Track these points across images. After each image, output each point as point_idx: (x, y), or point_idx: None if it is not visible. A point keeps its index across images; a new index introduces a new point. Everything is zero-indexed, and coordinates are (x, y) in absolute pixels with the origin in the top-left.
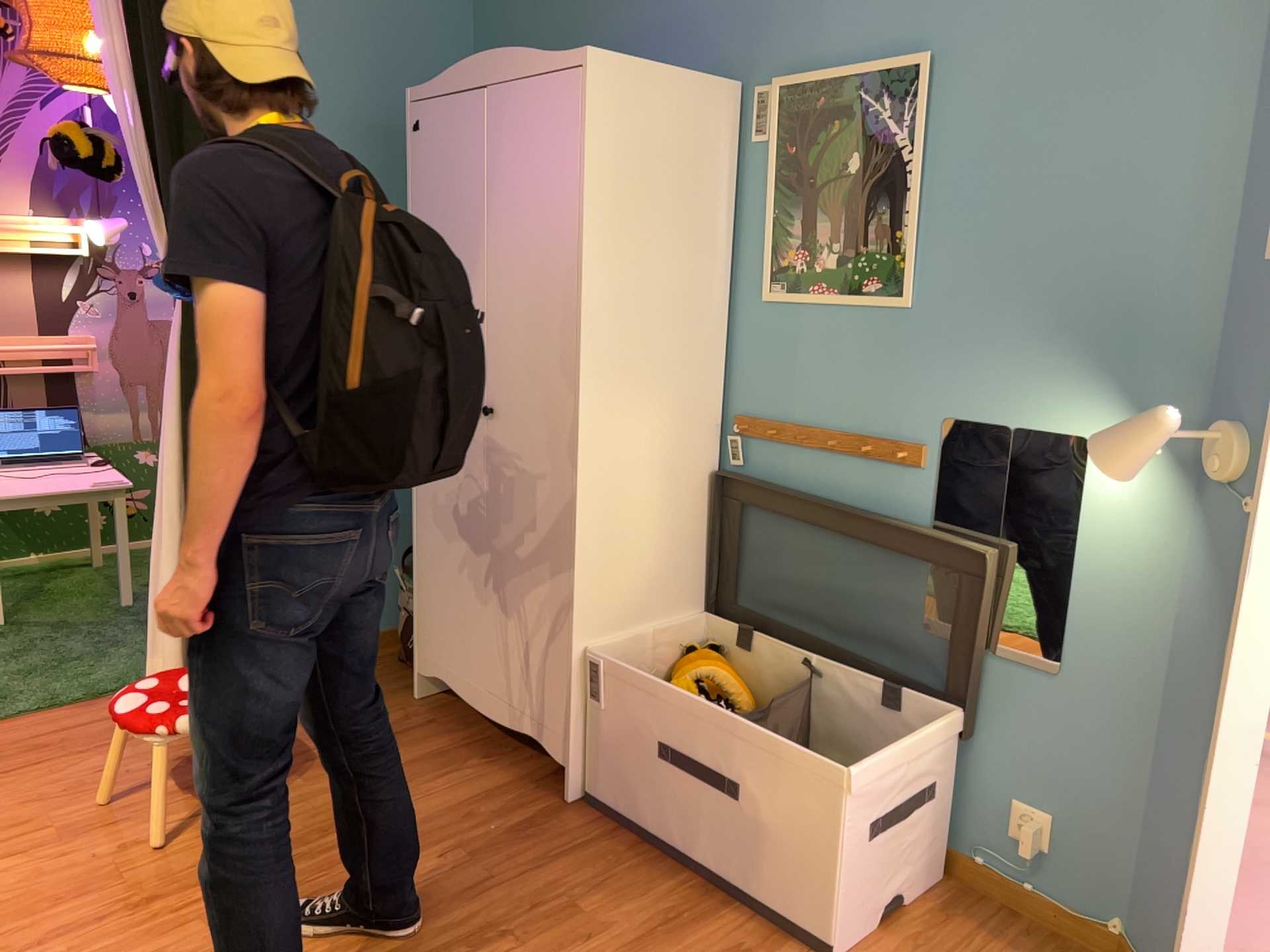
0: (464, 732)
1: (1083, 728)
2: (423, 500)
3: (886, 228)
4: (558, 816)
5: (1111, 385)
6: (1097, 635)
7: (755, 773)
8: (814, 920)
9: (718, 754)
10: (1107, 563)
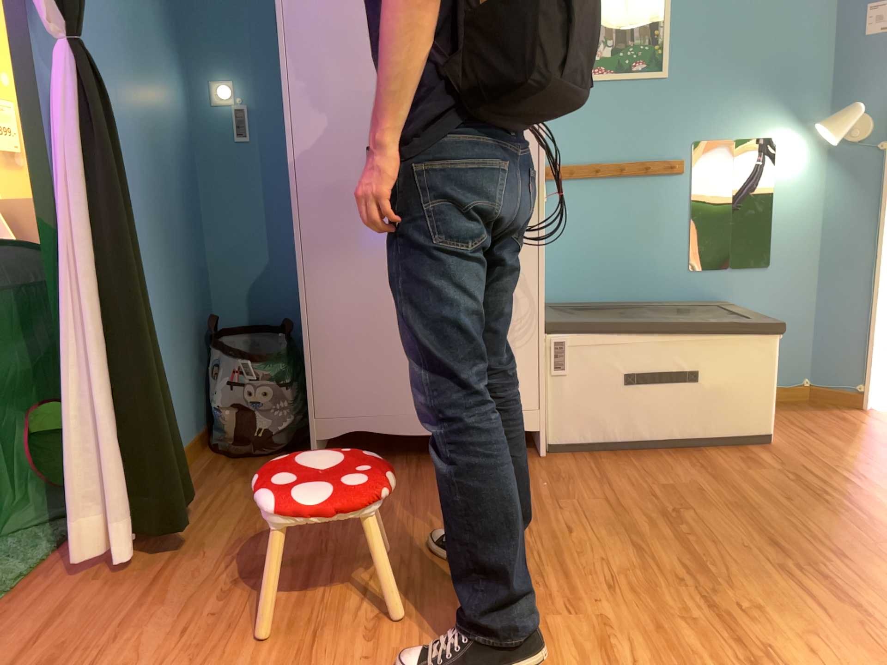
0: (396, 463)
1: (783, 290)
2: (319, 274)
3: (647, 29)
4: (552, 464)
5: (785, 108)
6: (786, 240)
7: (705, 359)
8: (754, 428)
9: (673, 361)
10: (789, 201)
